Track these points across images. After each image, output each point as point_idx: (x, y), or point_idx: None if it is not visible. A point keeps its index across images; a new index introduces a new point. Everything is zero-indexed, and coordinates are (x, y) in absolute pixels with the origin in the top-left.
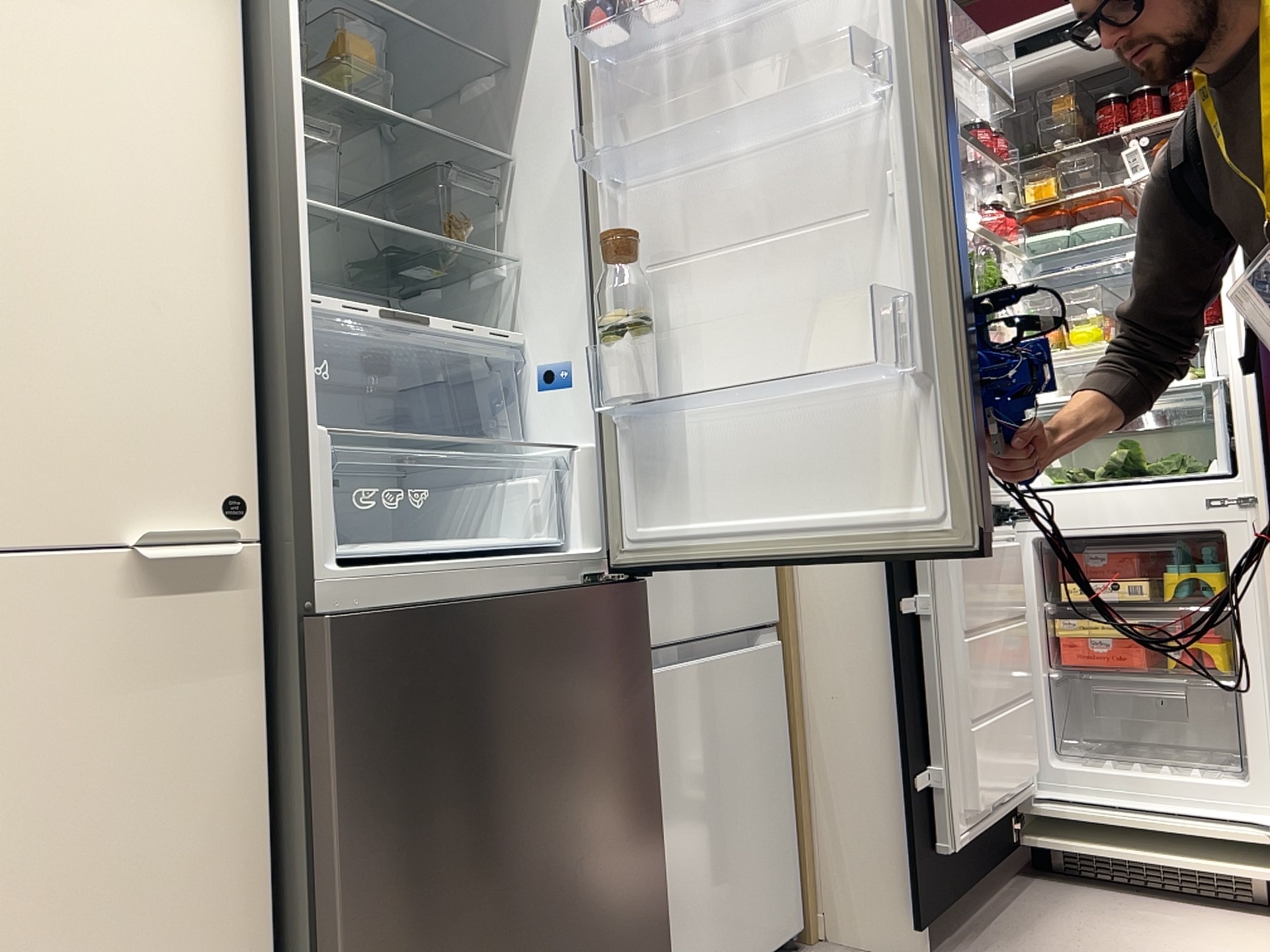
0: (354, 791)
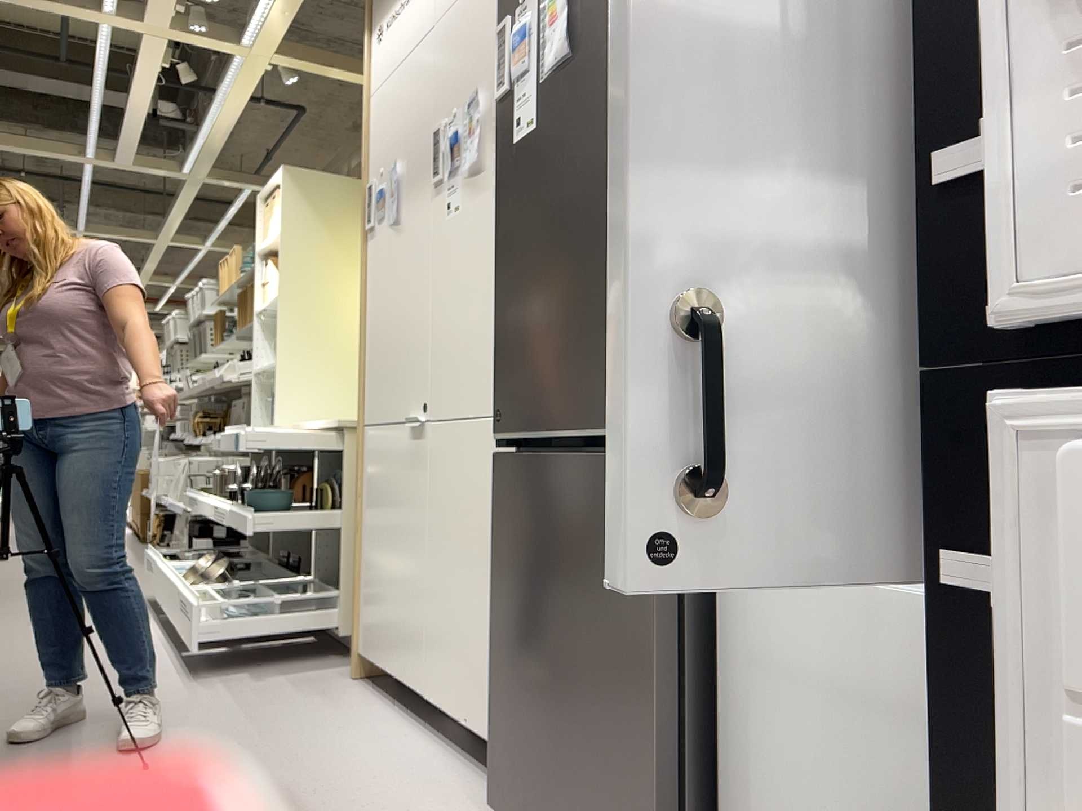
0: (497, 547)
